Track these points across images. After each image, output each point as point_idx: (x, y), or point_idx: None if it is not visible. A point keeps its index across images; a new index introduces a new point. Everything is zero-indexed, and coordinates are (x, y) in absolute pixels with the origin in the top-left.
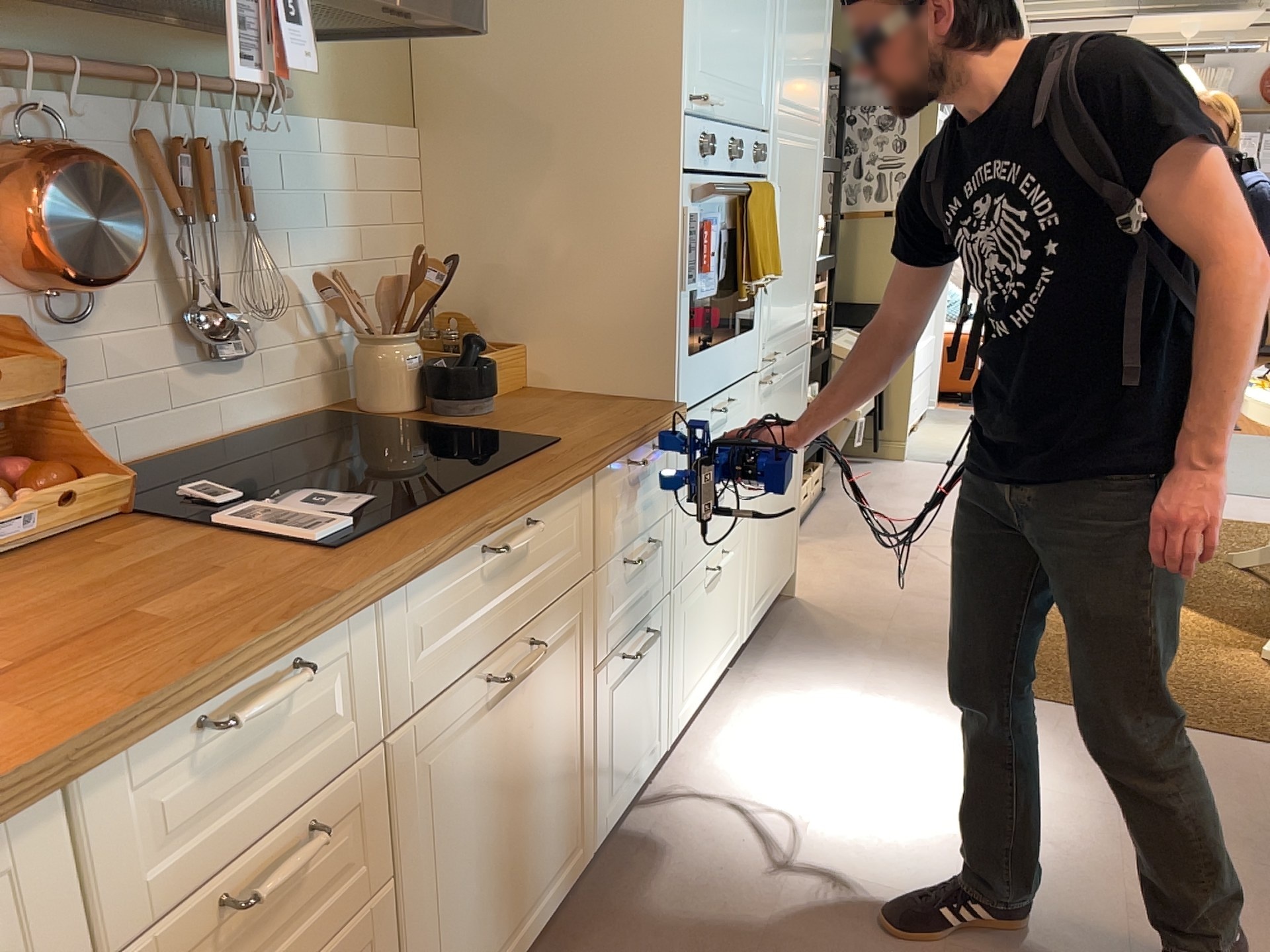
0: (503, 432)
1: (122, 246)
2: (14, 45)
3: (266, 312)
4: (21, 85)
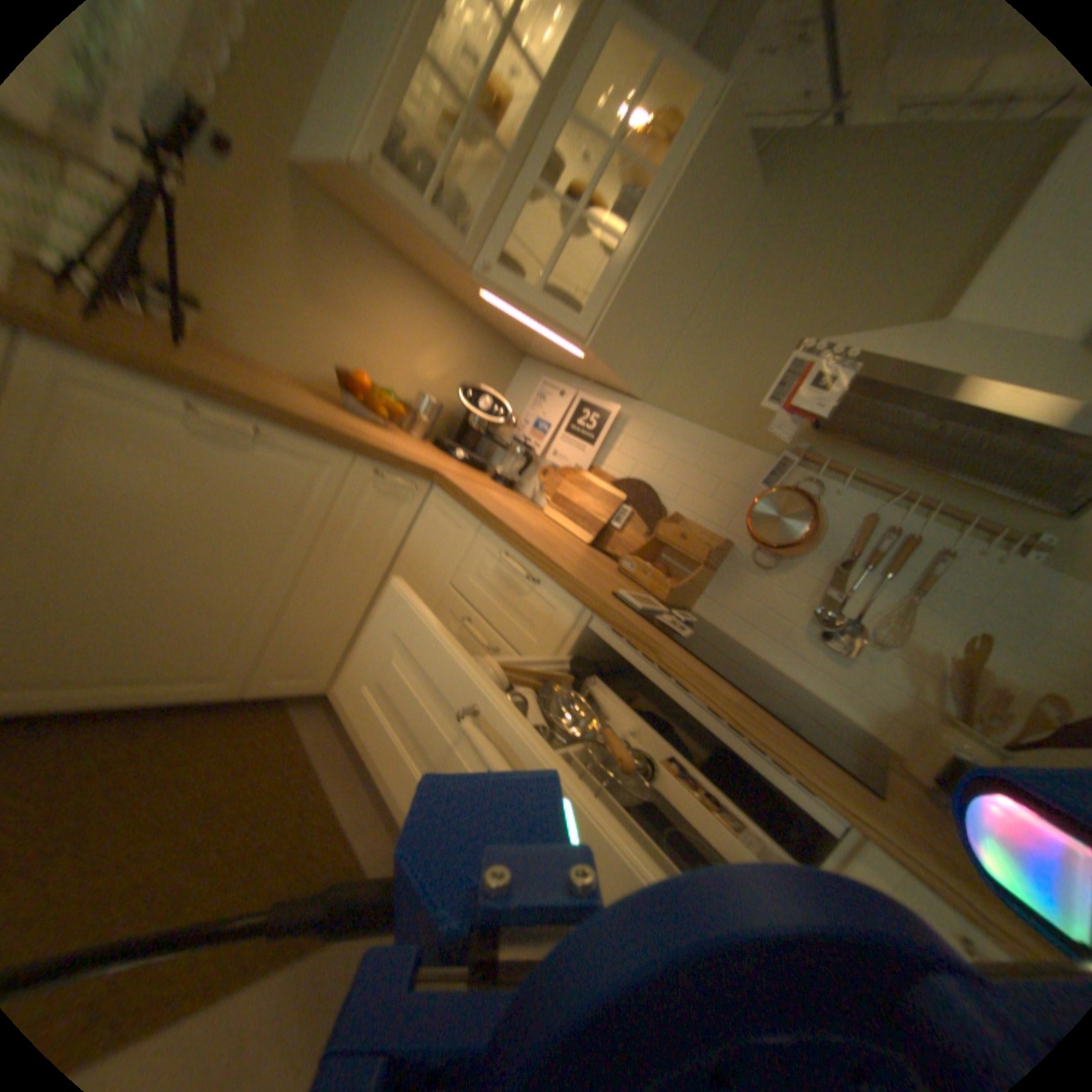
0: (896, 793)
1: (781, 530)
2: (832, 457)
3: (887, 648)
4: (821, 471)
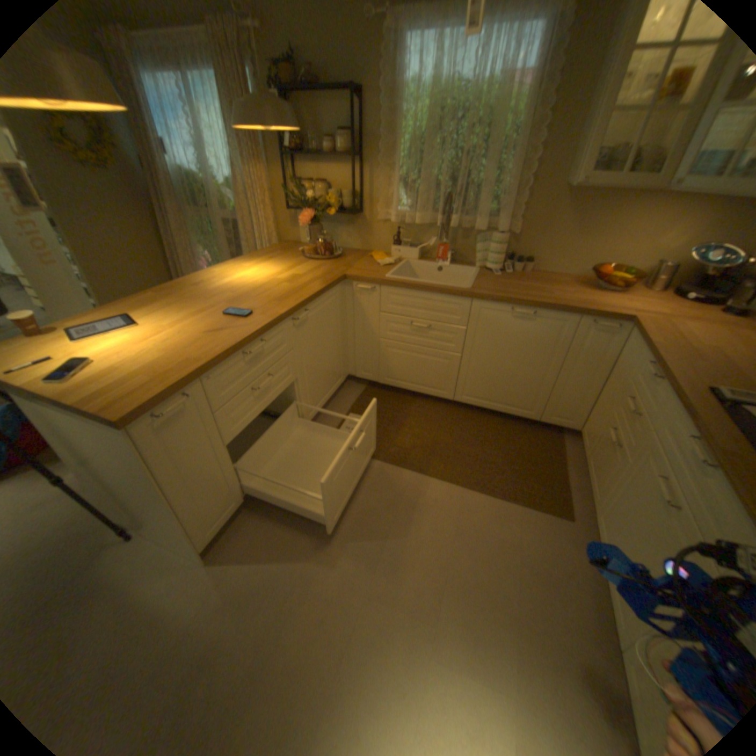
0: None
1: None
2: None
3: None
4: None
